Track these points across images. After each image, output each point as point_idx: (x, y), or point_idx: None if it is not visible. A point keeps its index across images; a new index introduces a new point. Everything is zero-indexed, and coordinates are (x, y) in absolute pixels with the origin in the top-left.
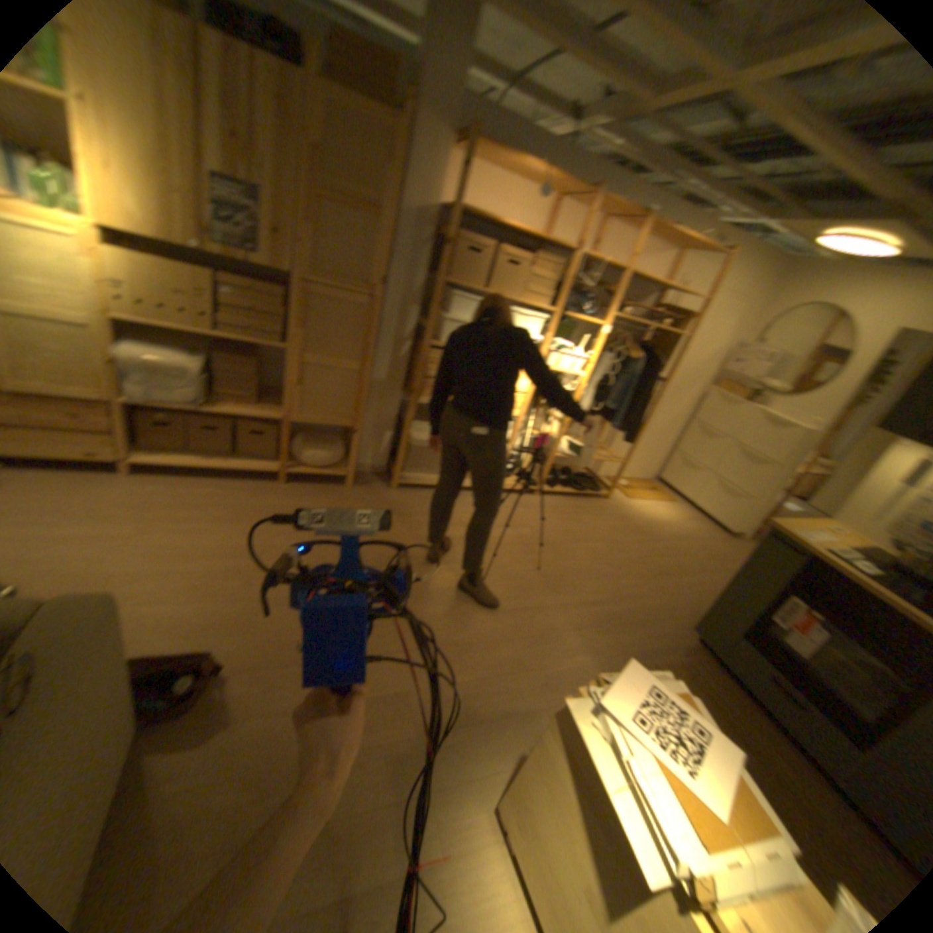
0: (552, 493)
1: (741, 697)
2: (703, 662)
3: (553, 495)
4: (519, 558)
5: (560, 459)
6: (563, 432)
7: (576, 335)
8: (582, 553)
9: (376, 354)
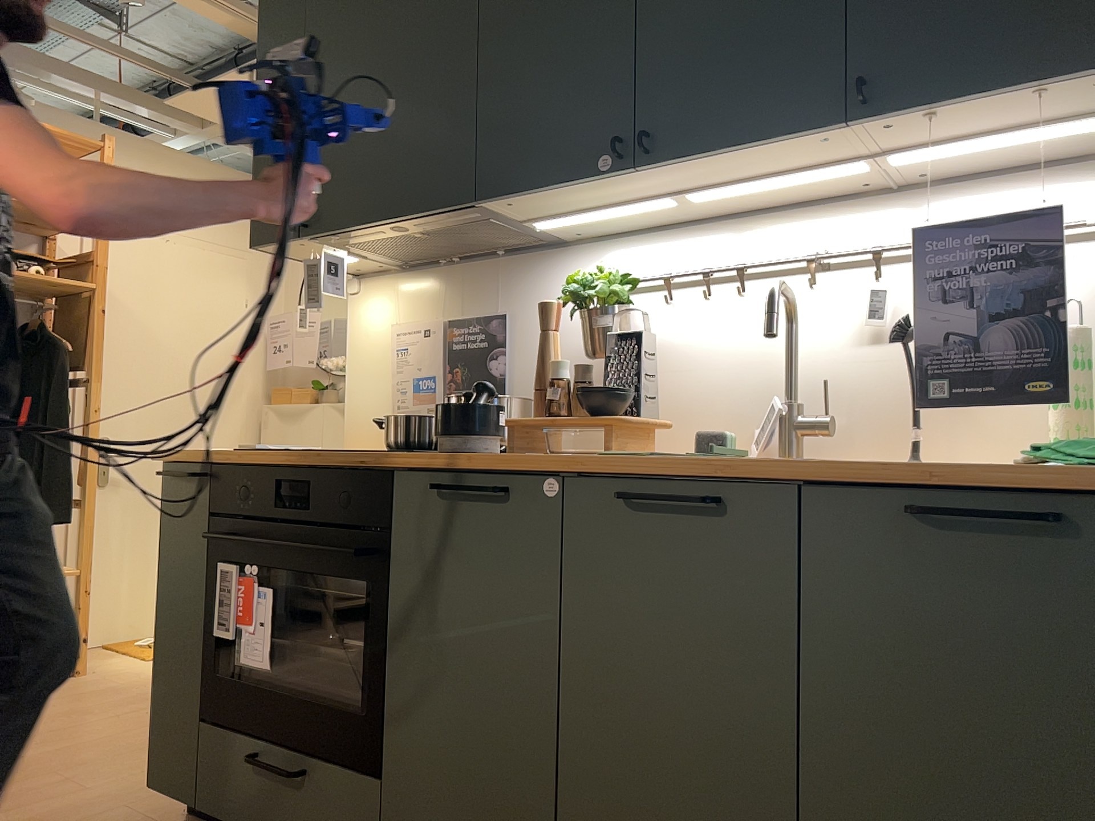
0: None
1: None
2: None
3: None
4: None
5: None
6: None
7: None
8: None
9: None
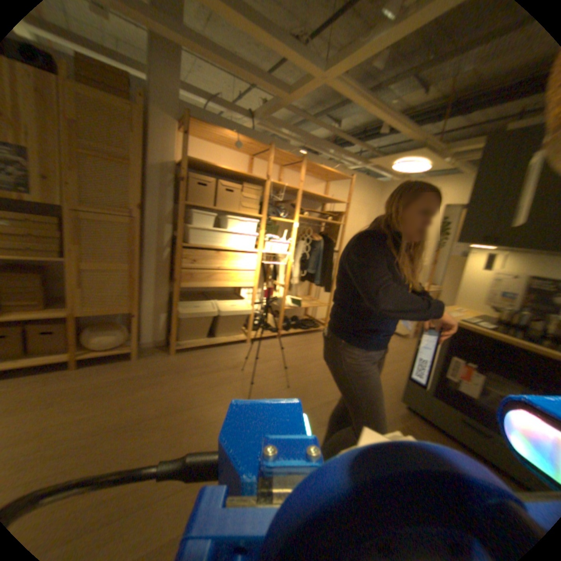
0: (290, 333)
1: (446, 441)
2: (414, 423)
3: (291, 335)
4: (274, 381)
5: (291, 311)
6: (289, 294)
7: (282, 232)
8: (316, 367)
9: (147, 257)
